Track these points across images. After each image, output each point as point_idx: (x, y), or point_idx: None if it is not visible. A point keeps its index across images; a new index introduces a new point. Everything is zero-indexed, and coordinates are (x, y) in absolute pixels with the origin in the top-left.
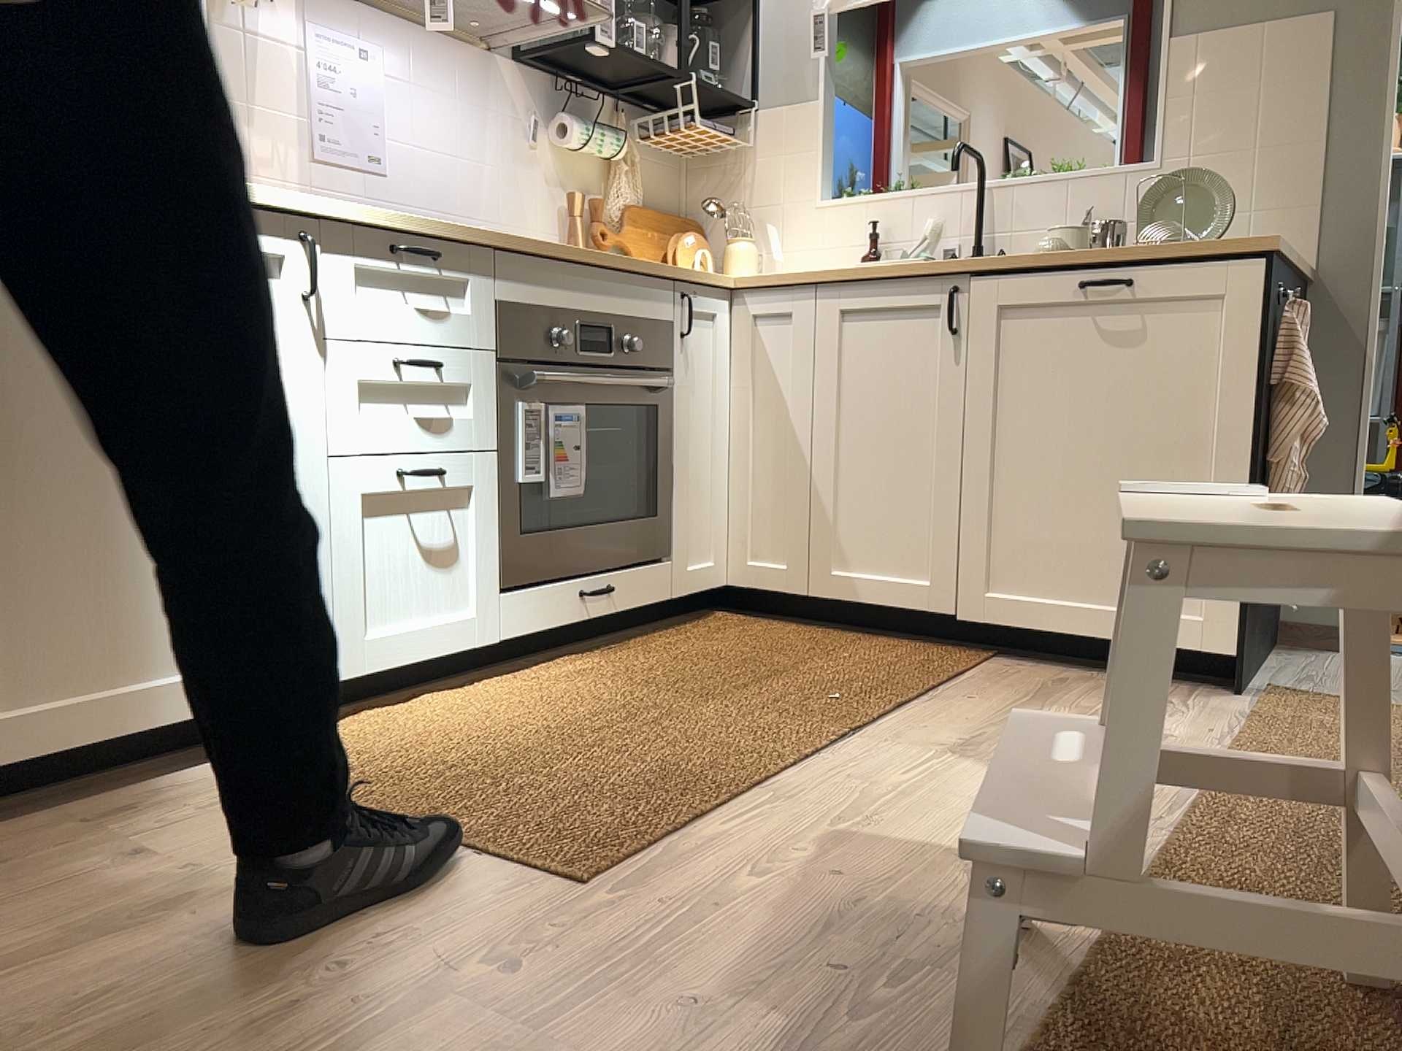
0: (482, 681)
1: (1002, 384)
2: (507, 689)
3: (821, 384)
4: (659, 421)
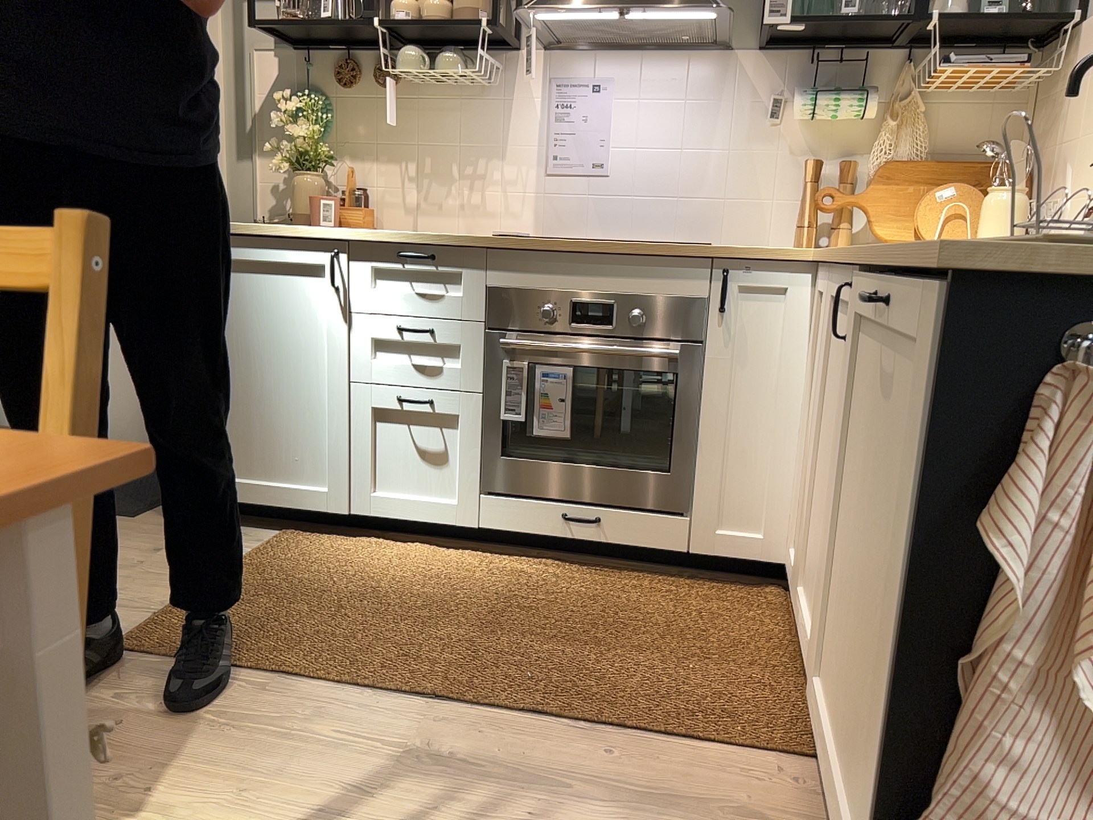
0: (476, 552)
1: (849, 424)
2: (453, 560)
3: (817, 382)
4: (679, 391)
